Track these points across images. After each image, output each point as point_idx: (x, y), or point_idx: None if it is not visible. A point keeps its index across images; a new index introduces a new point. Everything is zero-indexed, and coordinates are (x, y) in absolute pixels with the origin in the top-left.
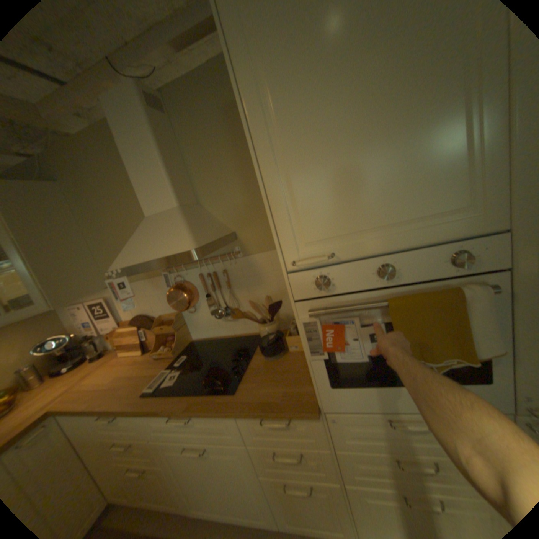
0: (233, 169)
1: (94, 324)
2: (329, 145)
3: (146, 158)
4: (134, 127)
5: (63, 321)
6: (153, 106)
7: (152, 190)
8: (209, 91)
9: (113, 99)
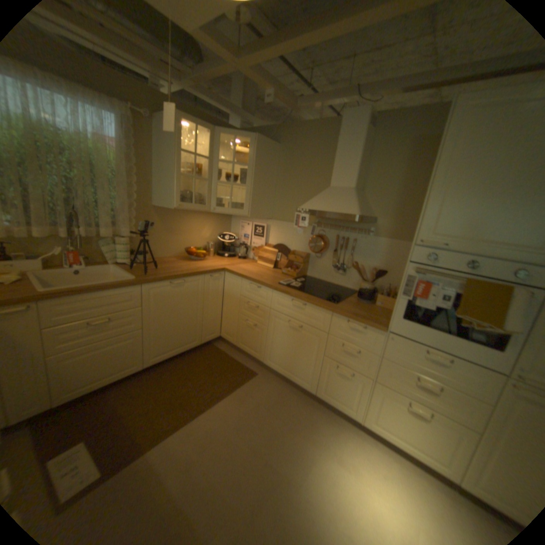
0: (399, 177)
1: (252, 237)
2: (476, 189)
3: (352, 153)
4: (356, 133)
5: (232, 228)
6: (371, 123)
7: (345, 172)
8: (413, 123)
9: (353, 113)
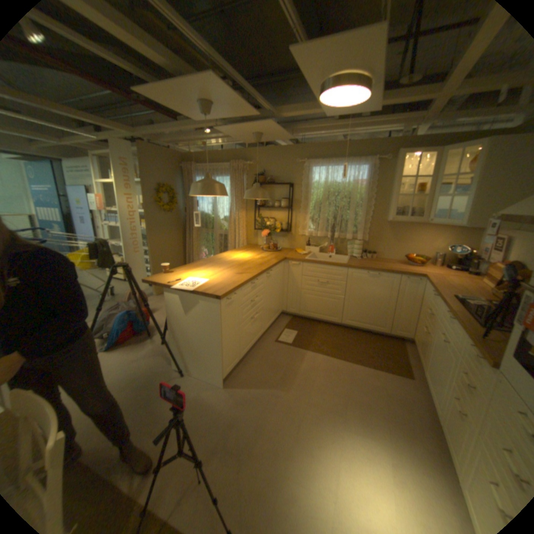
0: None
1: (491, 252)
2: None
3: None
4: None
5: (482, 241)
6: None
7: None
8: None
9: None
